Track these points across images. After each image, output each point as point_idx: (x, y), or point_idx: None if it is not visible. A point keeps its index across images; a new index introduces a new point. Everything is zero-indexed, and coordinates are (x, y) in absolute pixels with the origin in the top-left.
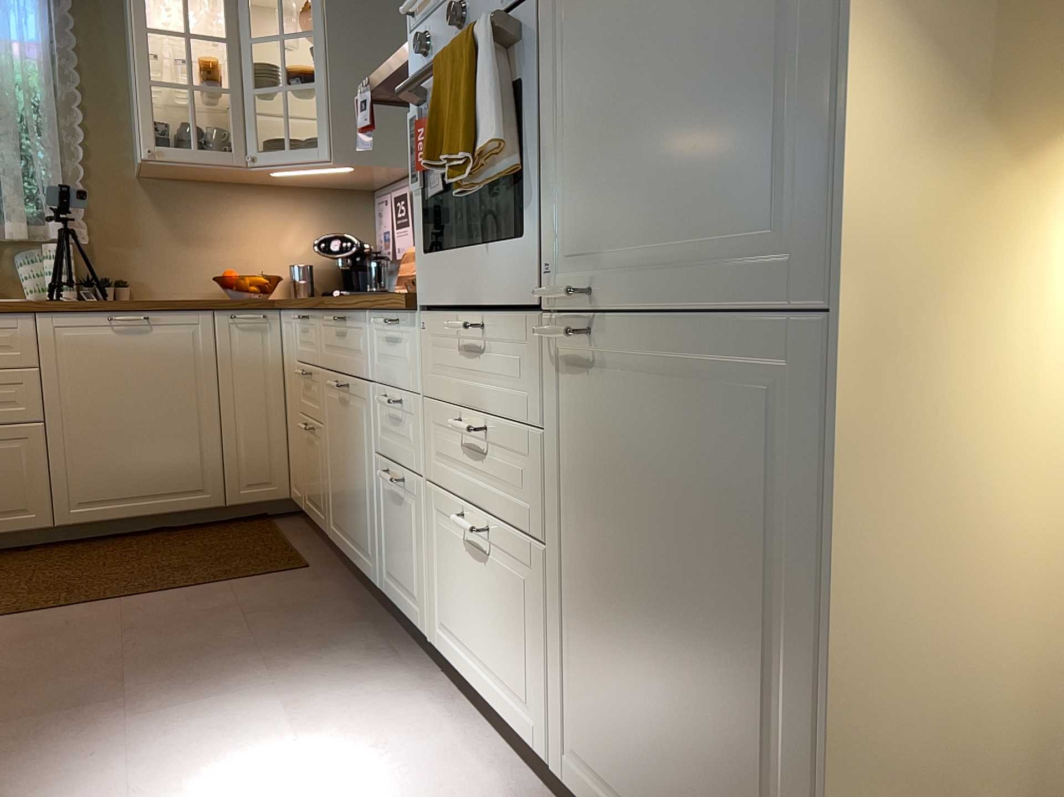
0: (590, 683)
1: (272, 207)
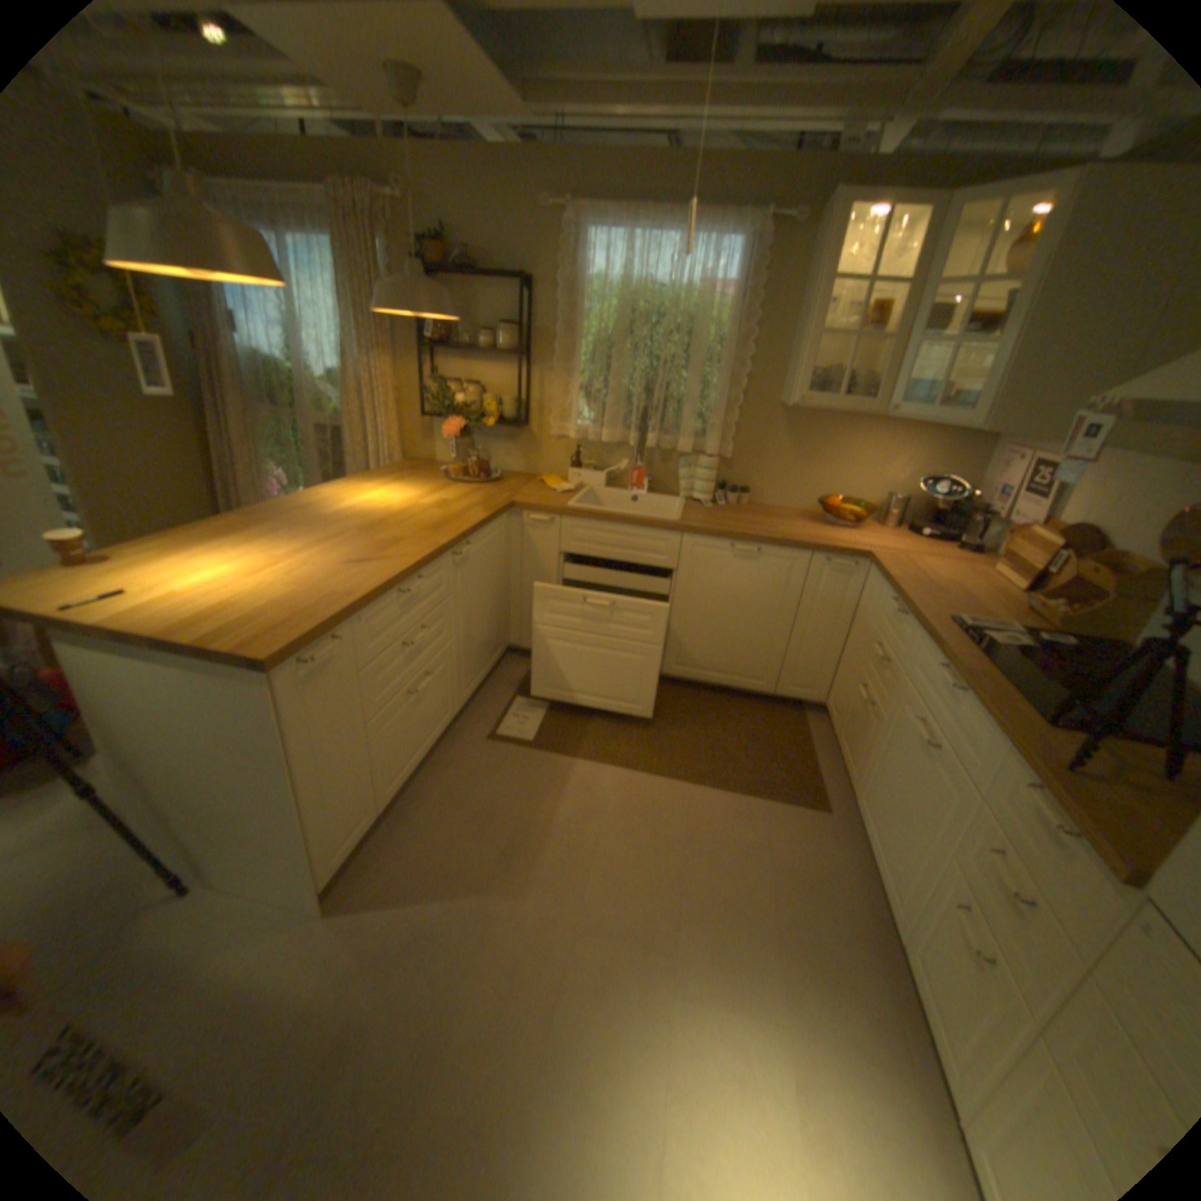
0: None
1: (890, 435)
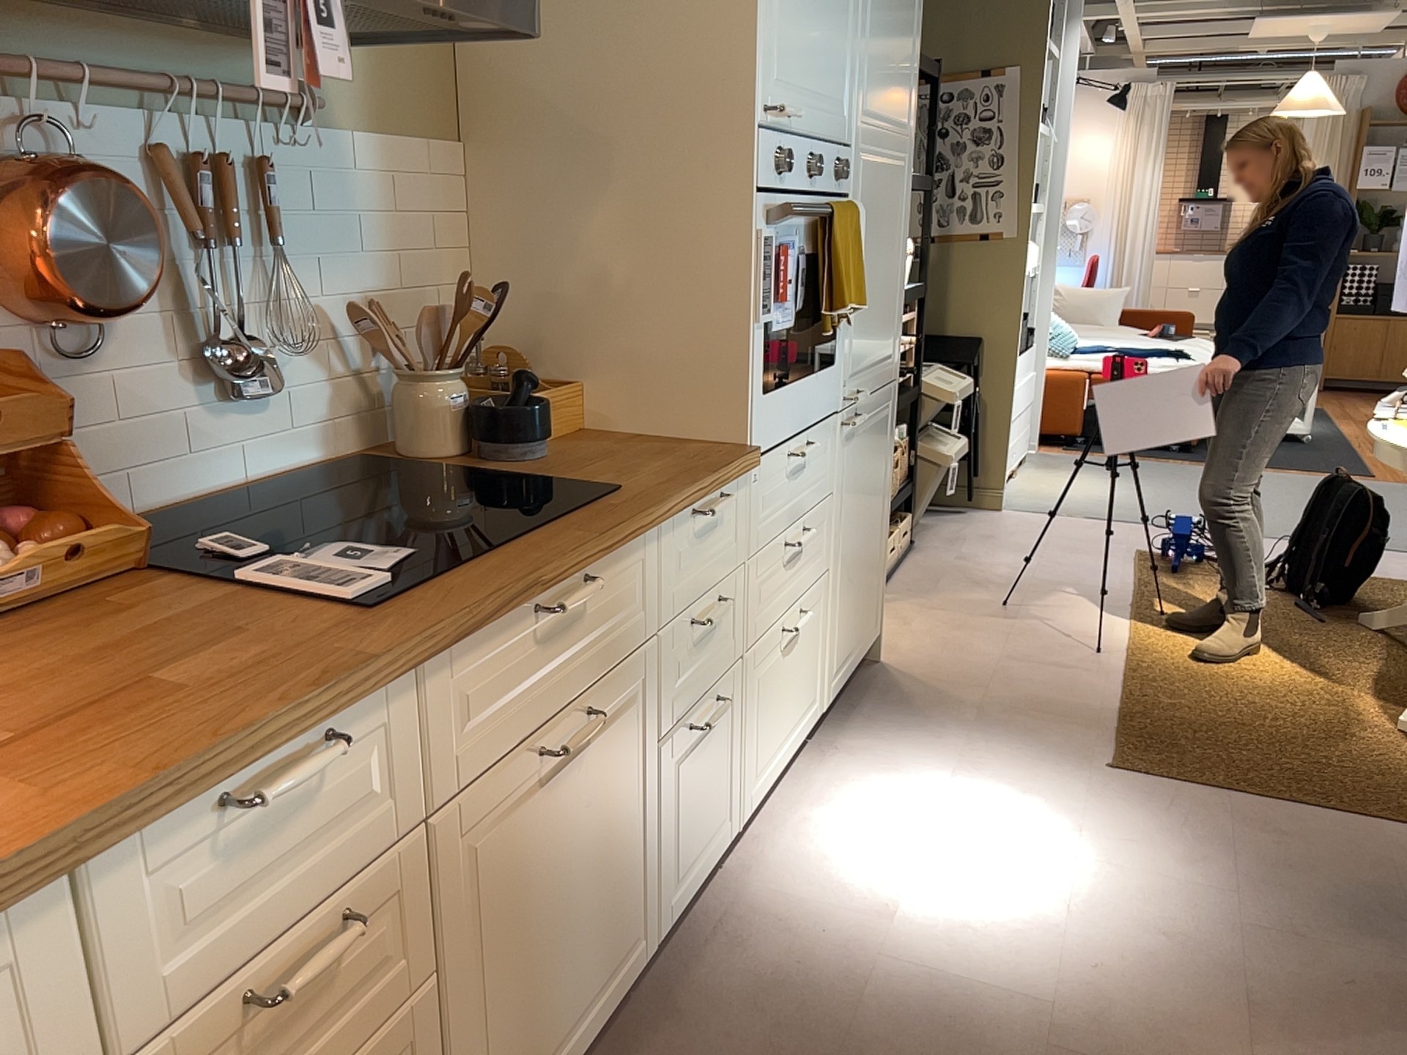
0: (842, 616)
1: None
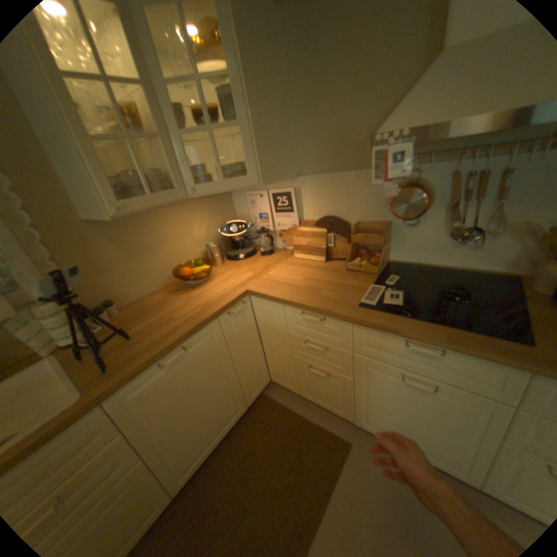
0: None
1: (181, 211)
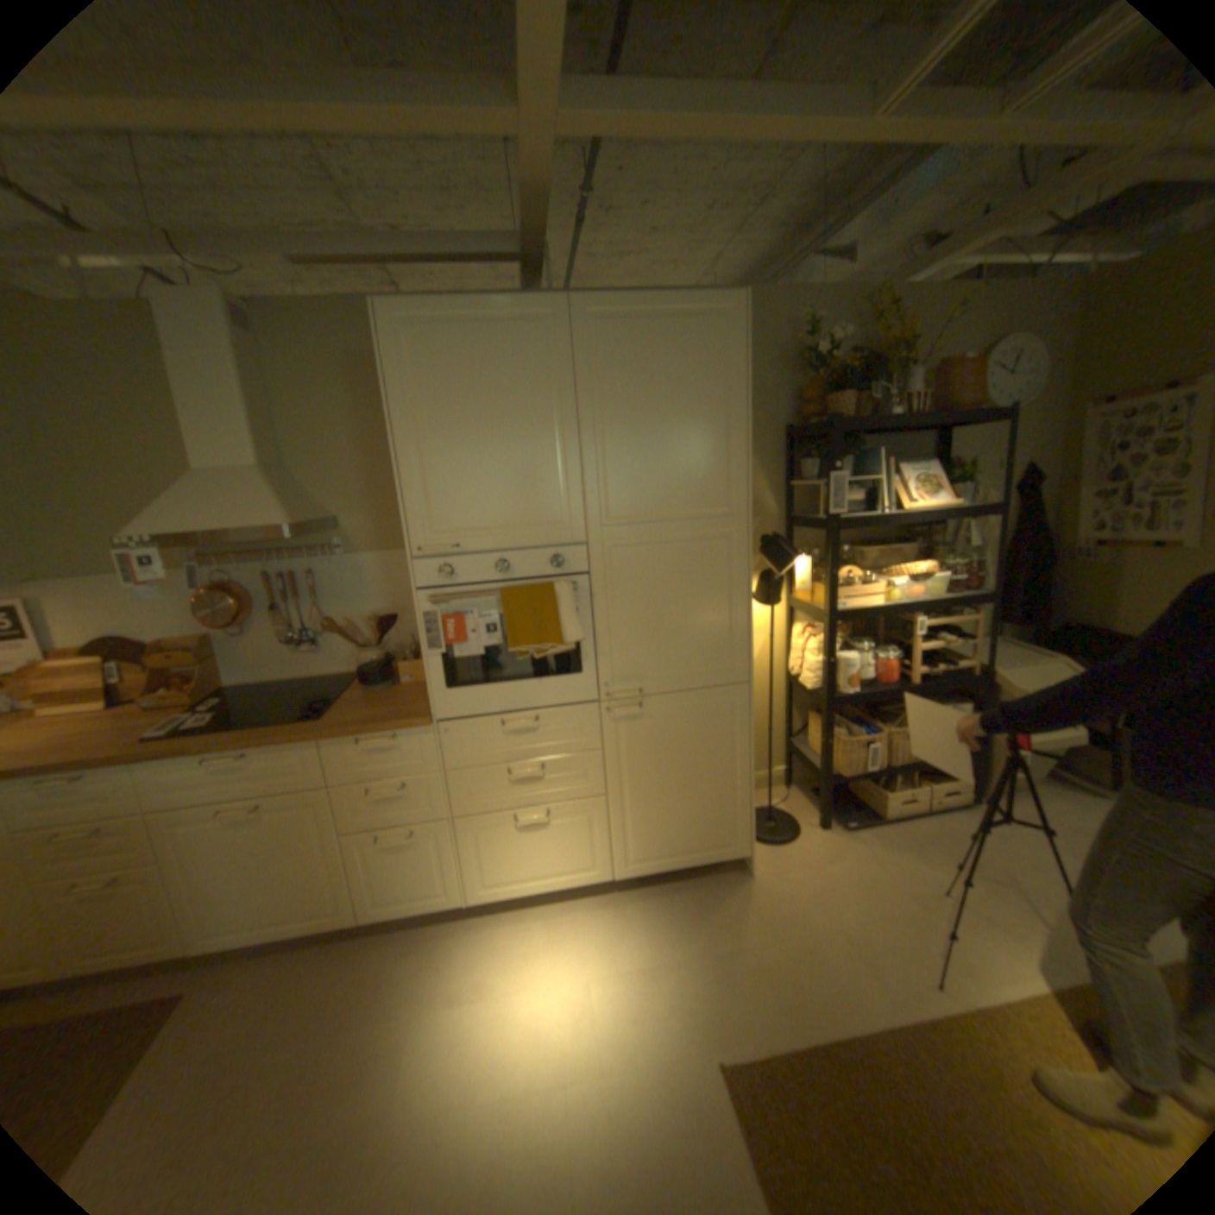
0: (639, 829)
1: None
